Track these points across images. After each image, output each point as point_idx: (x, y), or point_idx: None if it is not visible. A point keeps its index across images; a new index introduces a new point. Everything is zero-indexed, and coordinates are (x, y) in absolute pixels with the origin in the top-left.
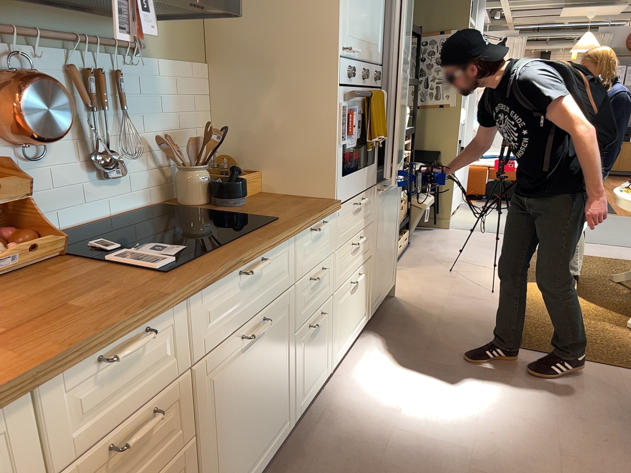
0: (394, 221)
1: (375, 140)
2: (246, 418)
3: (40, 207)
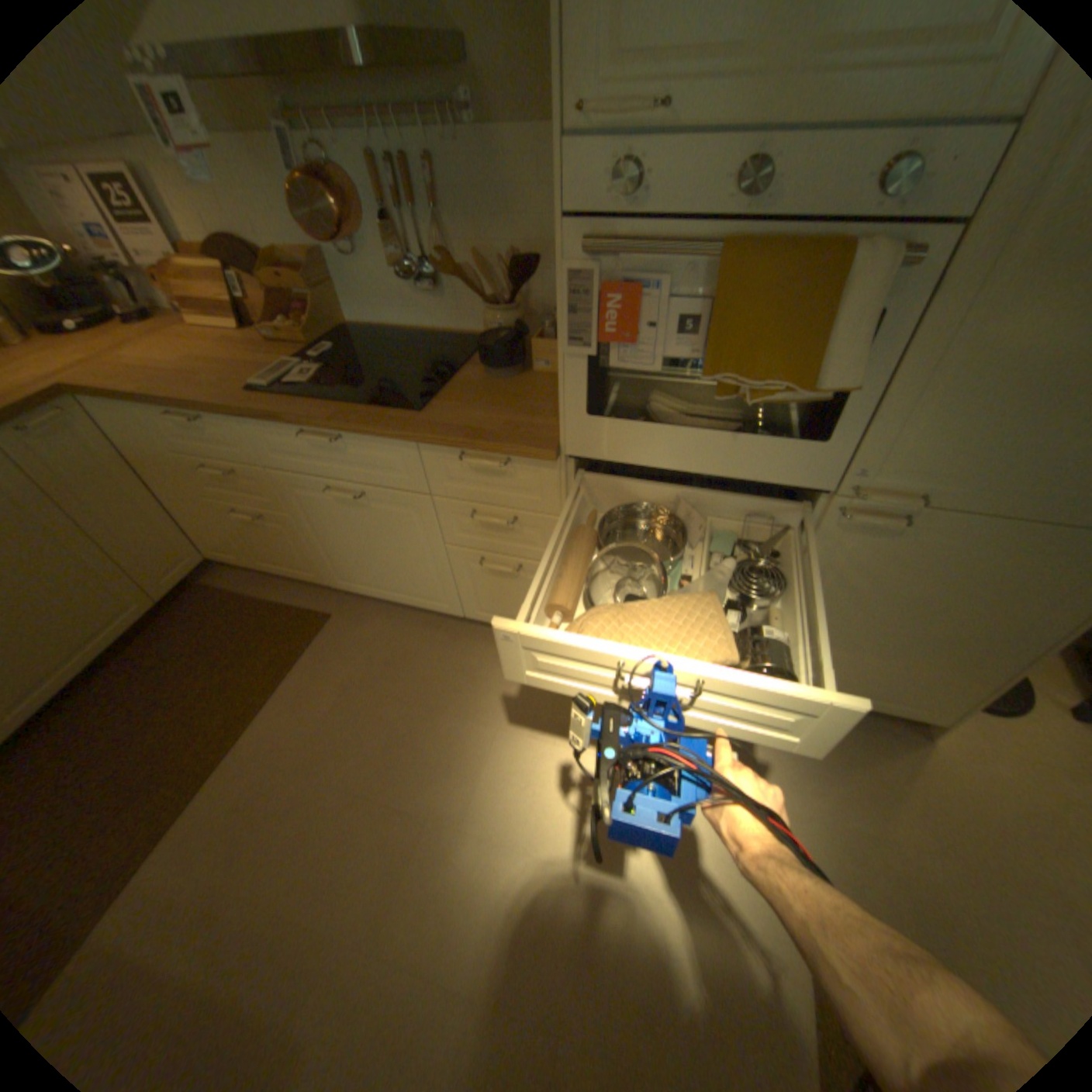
0: (1002, 629)
1: (745, 378)
2: (358, 552)
3: (358, 299)
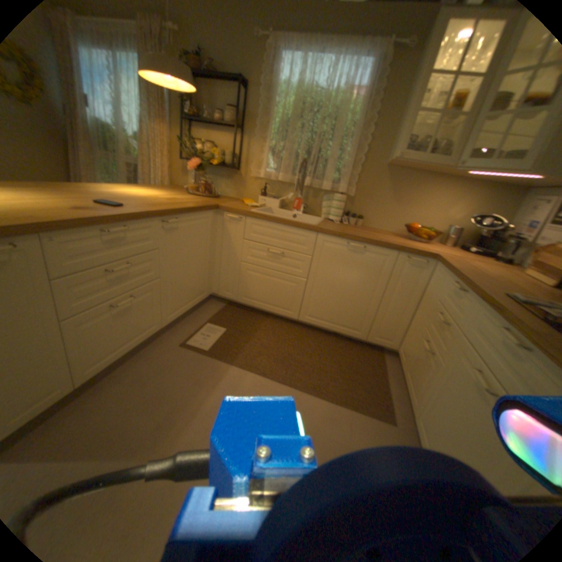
0: None
1: None
2: (450, 424)
3: None
